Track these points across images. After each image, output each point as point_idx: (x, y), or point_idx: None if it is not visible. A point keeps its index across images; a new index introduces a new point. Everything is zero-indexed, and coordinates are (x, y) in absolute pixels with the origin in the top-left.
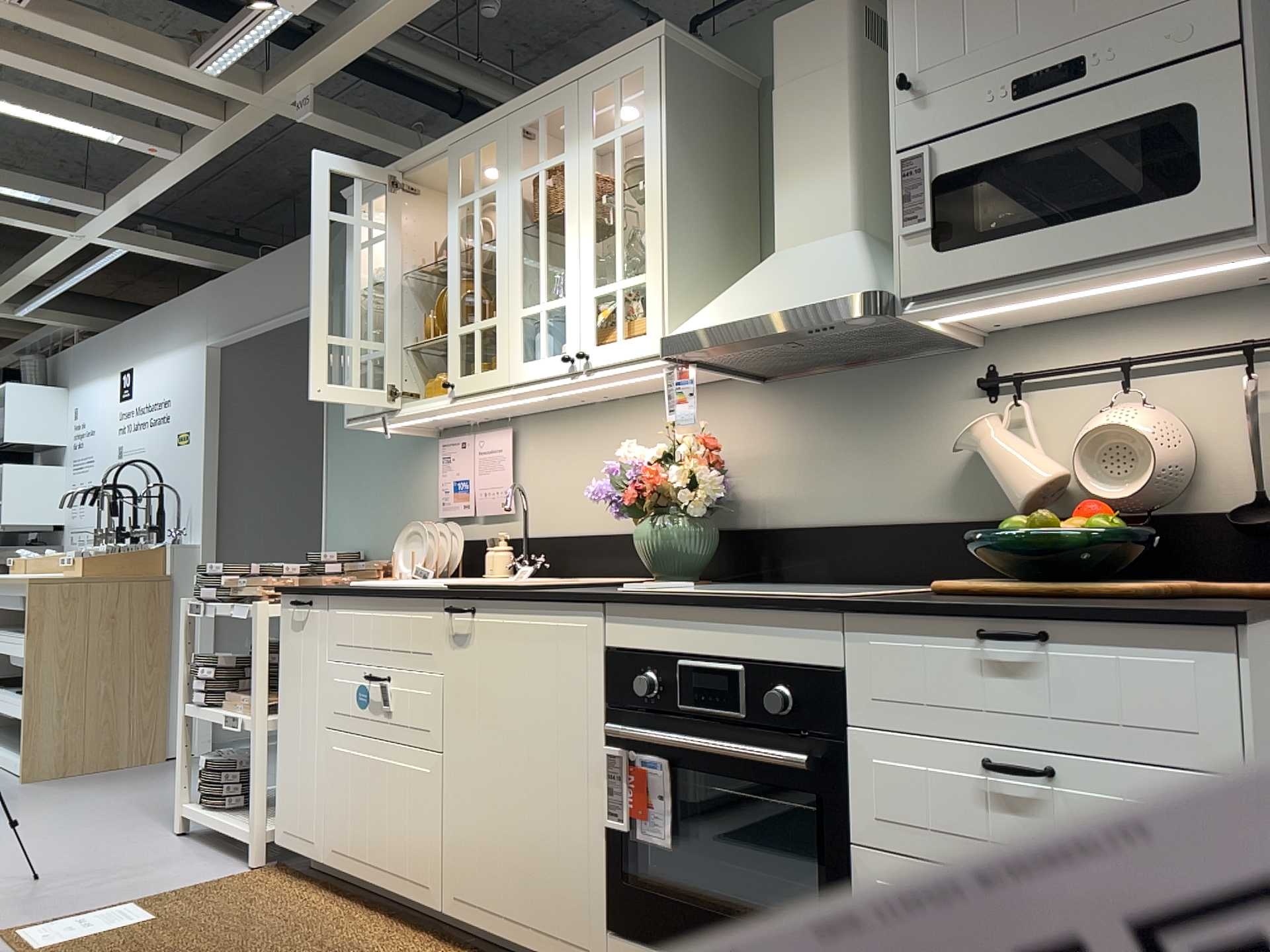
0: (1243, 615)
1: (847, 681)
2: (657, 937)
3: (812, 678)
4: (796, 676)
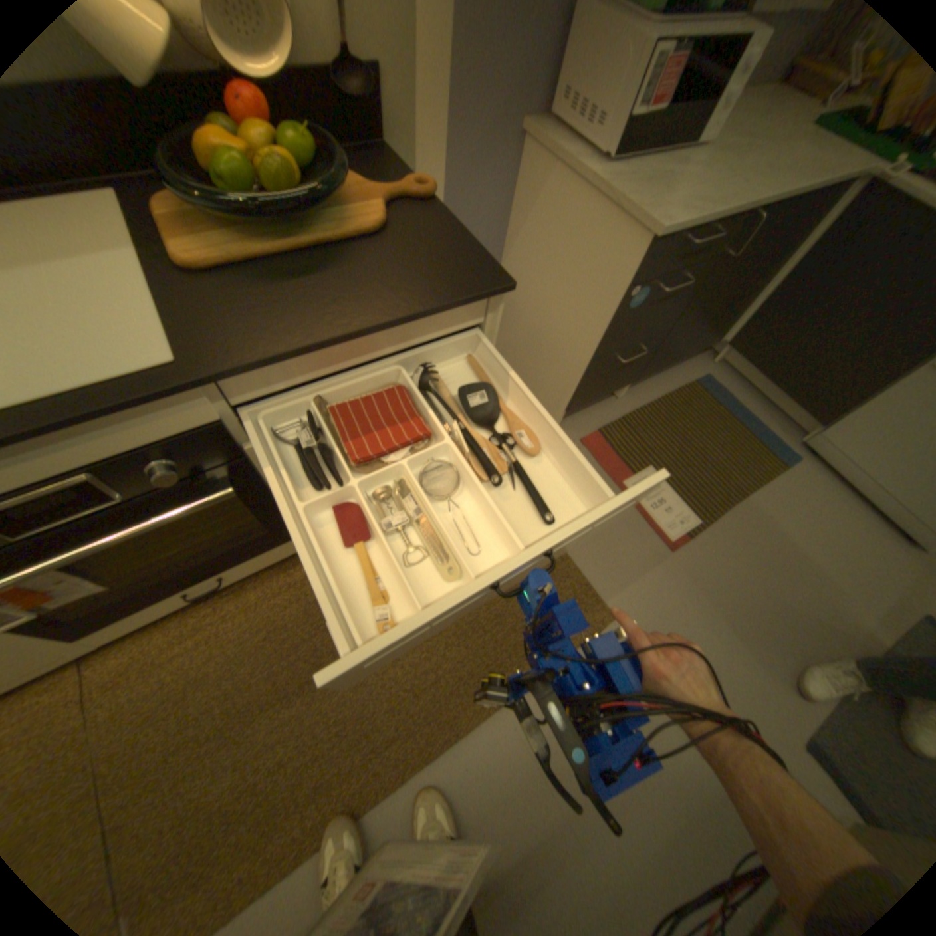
0: (514, 285)
1: (226, 424)
2: (126, 611)
3: (184, 440)
4: (162, 445)
